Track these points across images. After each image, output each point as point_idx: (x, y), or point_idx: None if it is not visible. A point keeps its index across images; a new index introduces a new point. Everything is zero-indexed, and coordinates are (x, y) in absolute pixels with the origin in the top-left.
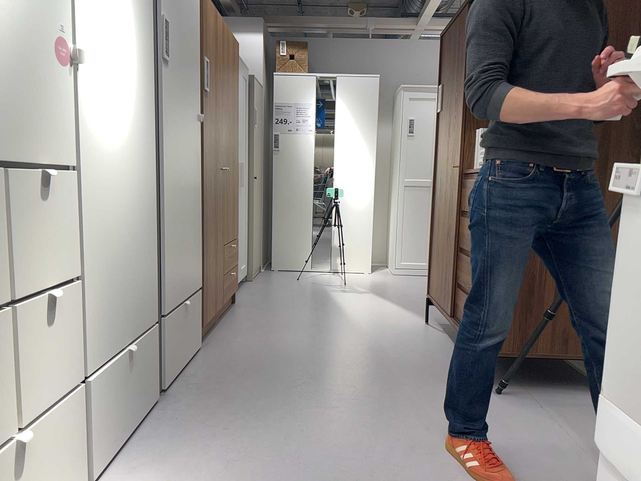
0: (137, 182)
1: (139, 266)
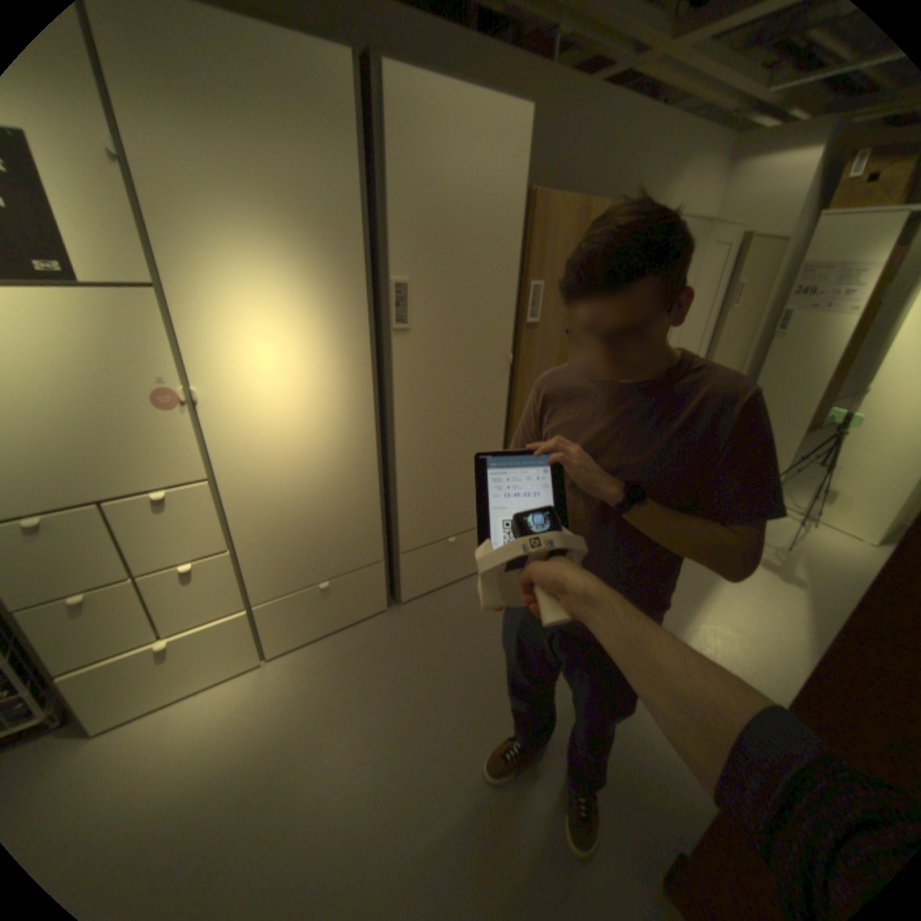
0: (338, 462)
1: (345, 525)
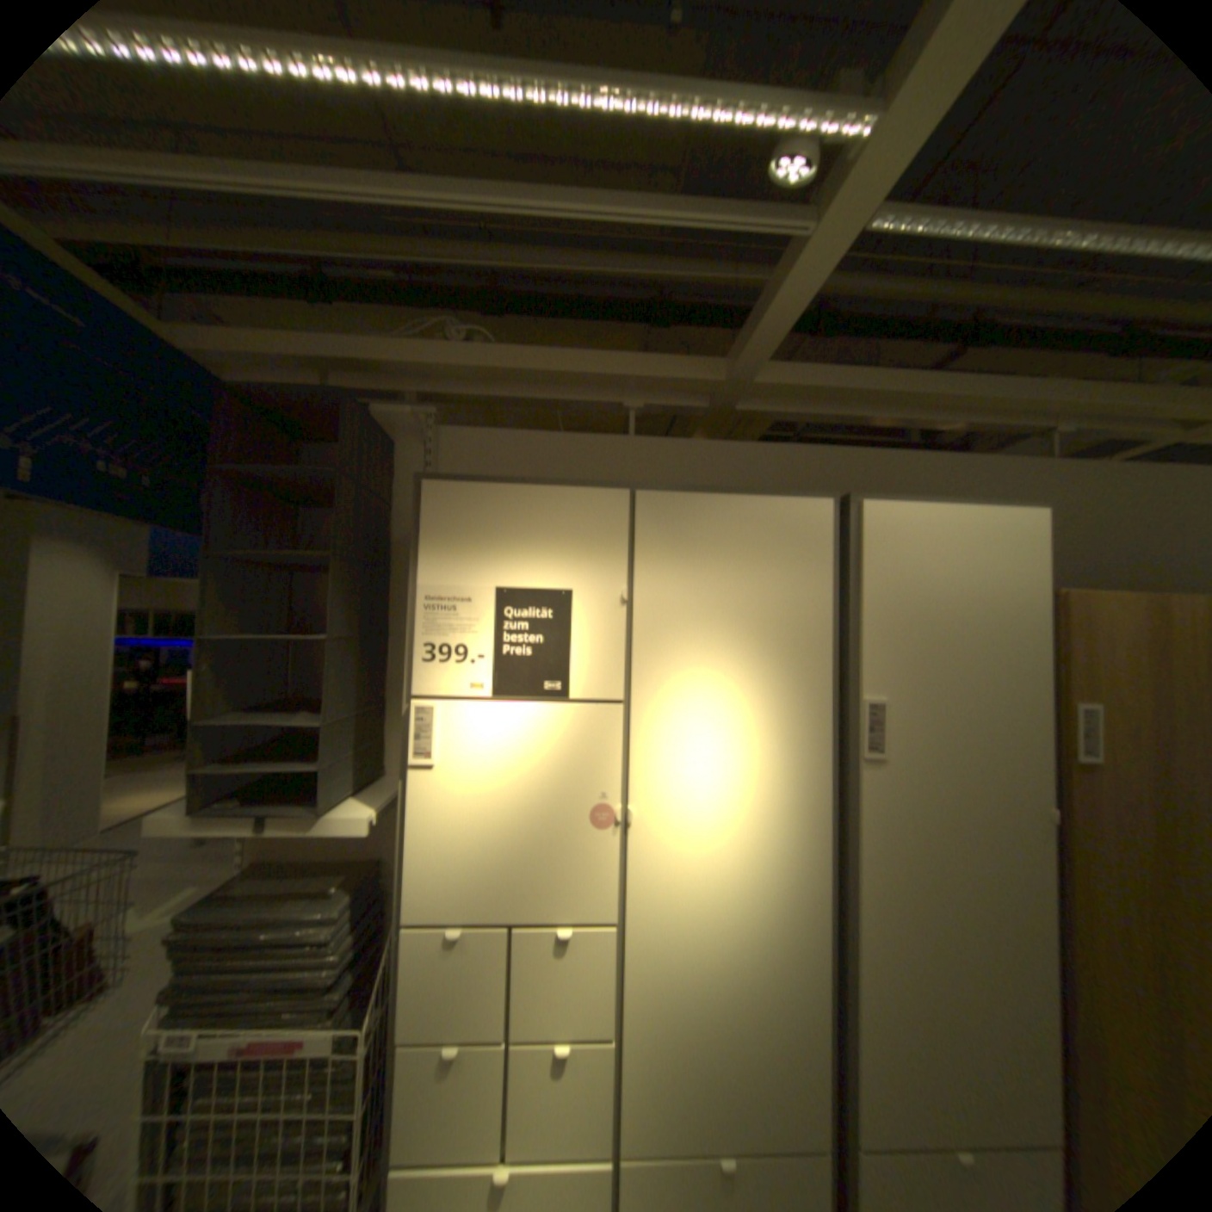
0: (775, 940)
1: (773, 1055)
